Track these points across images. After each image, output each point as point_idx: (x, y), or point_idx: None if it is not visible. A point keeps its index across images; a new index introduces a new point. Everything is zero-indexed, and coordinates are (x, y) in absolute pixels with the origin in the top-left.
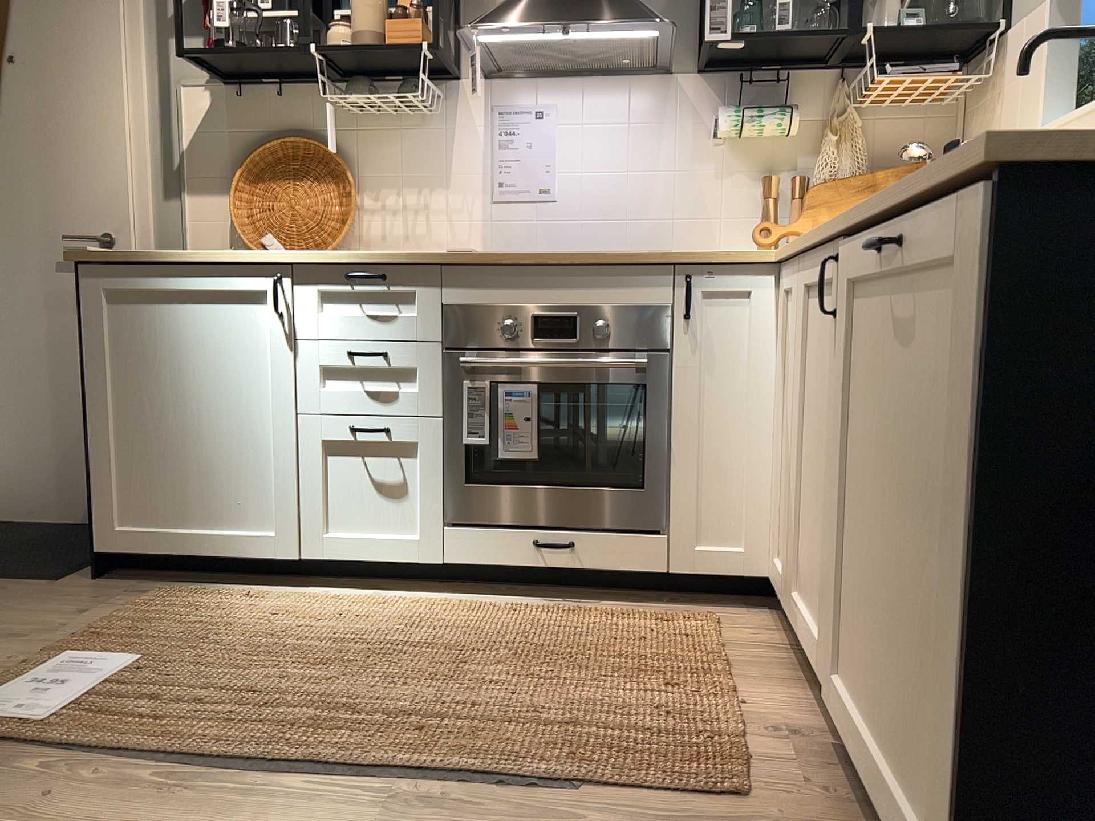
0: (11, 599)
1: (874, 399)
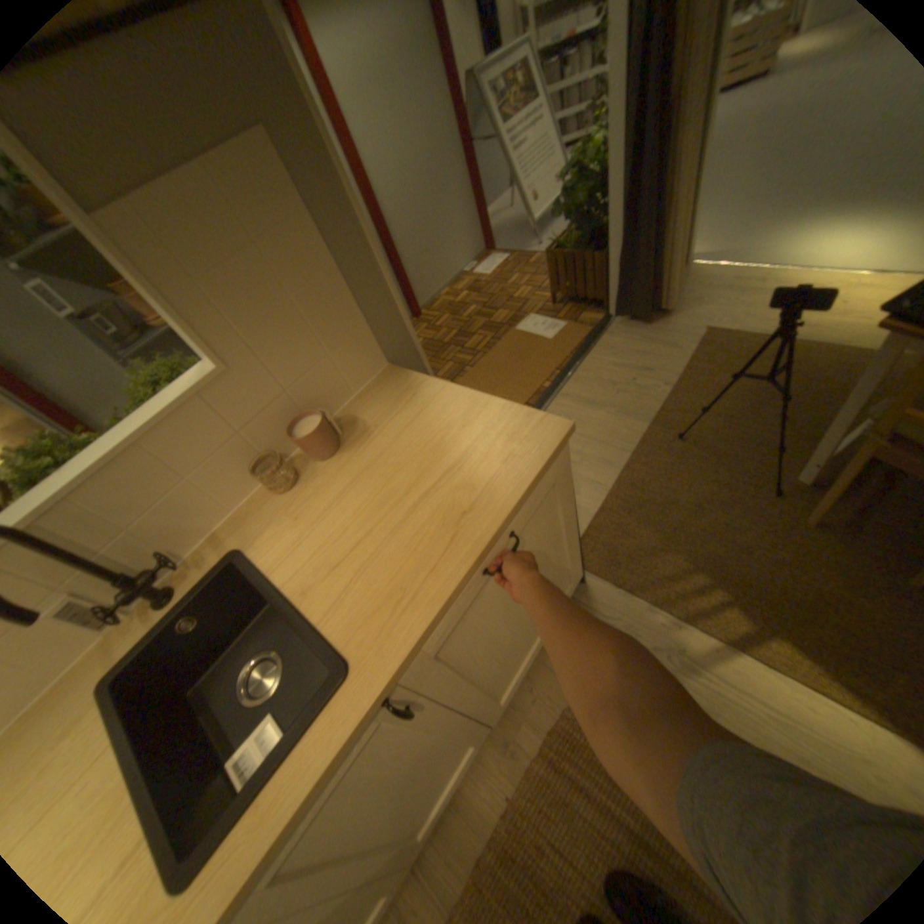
0: None
1: (475, 641)
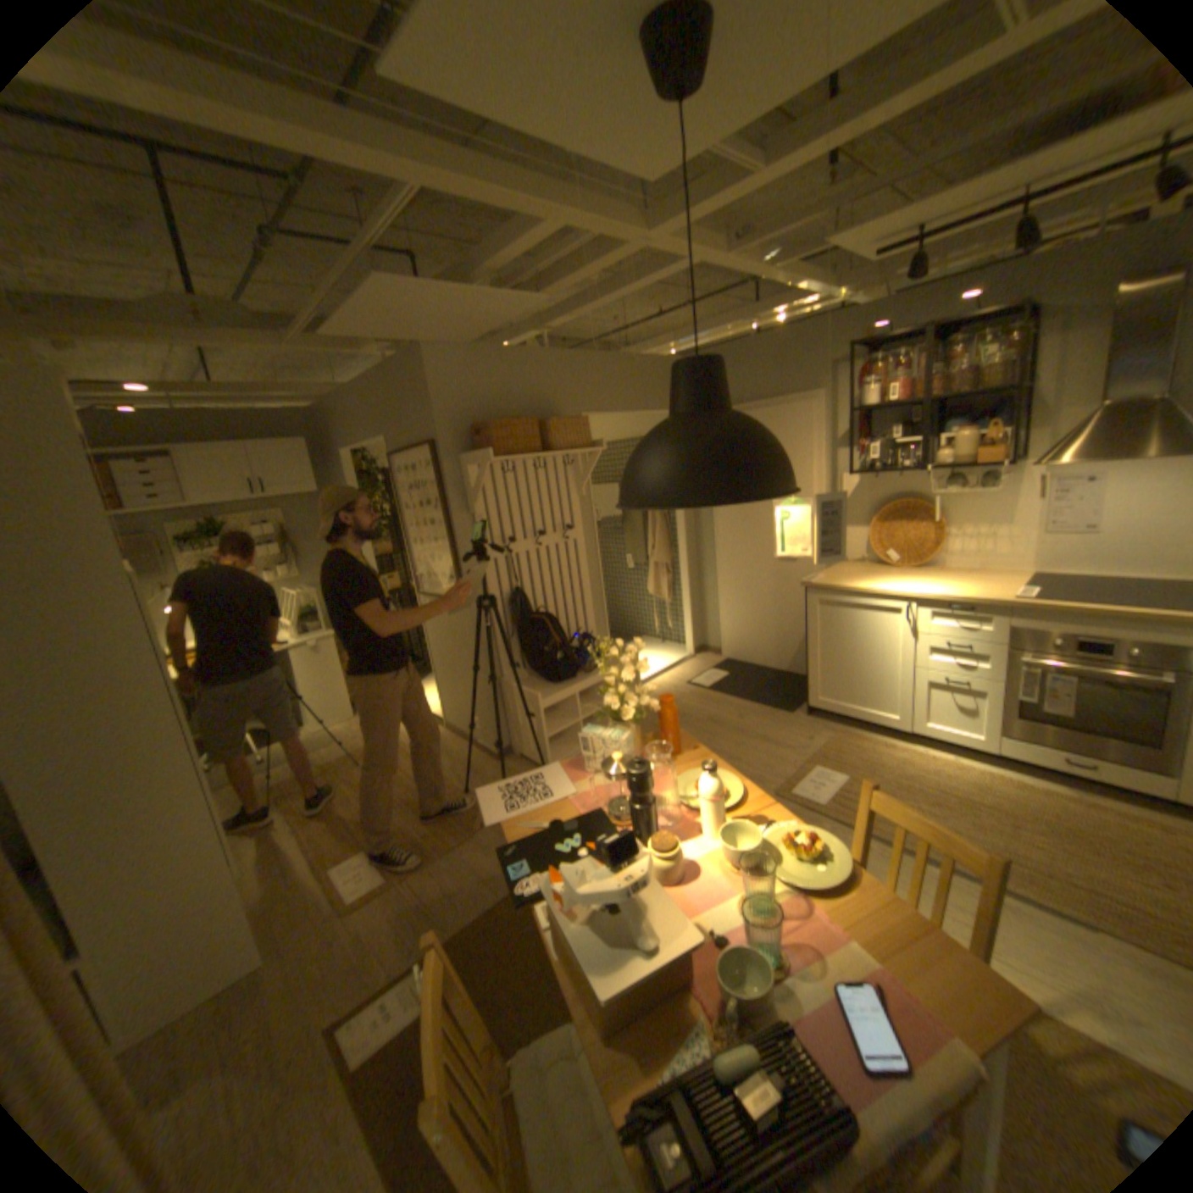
0: (778, 721)
1: None
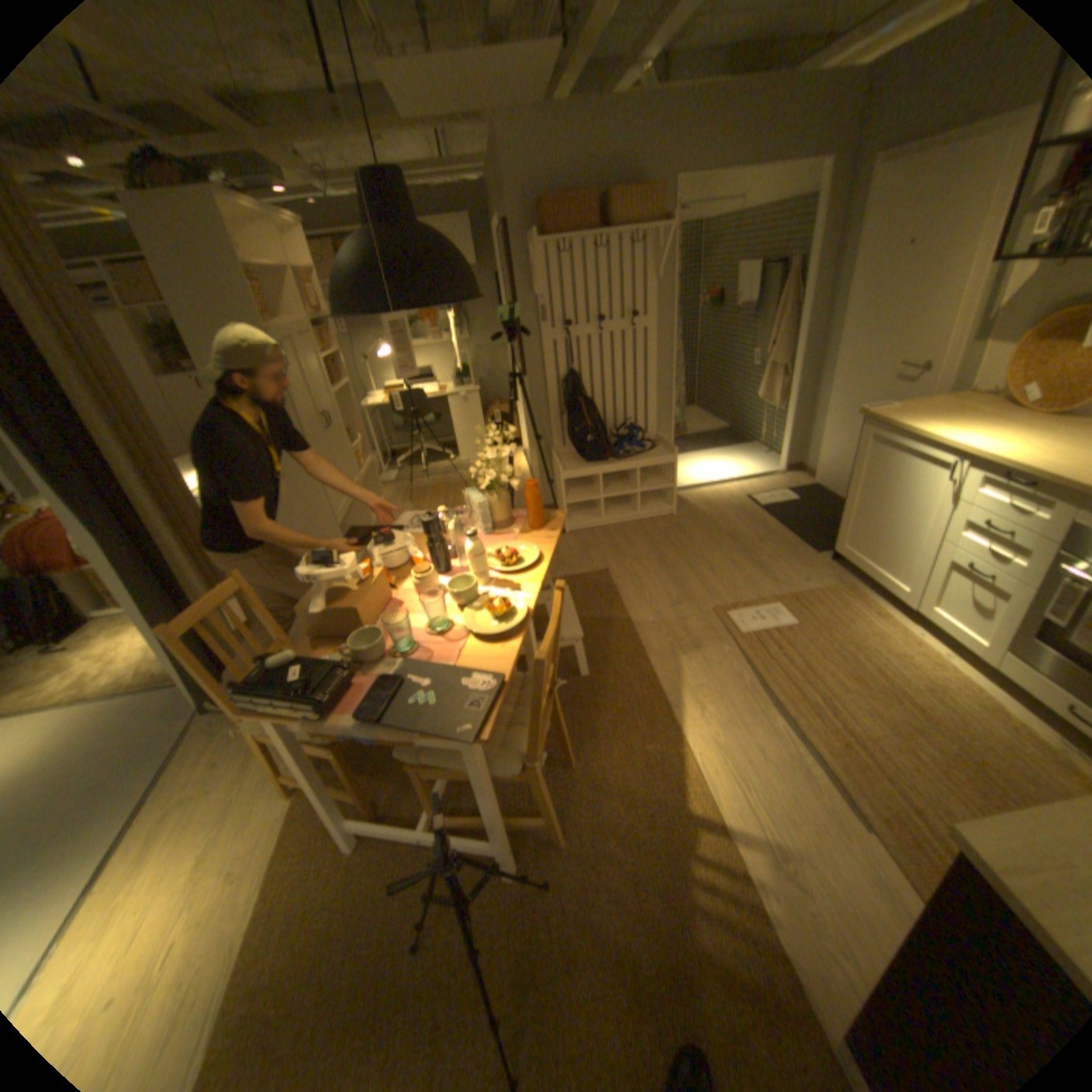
0: (794, 555)
1: None
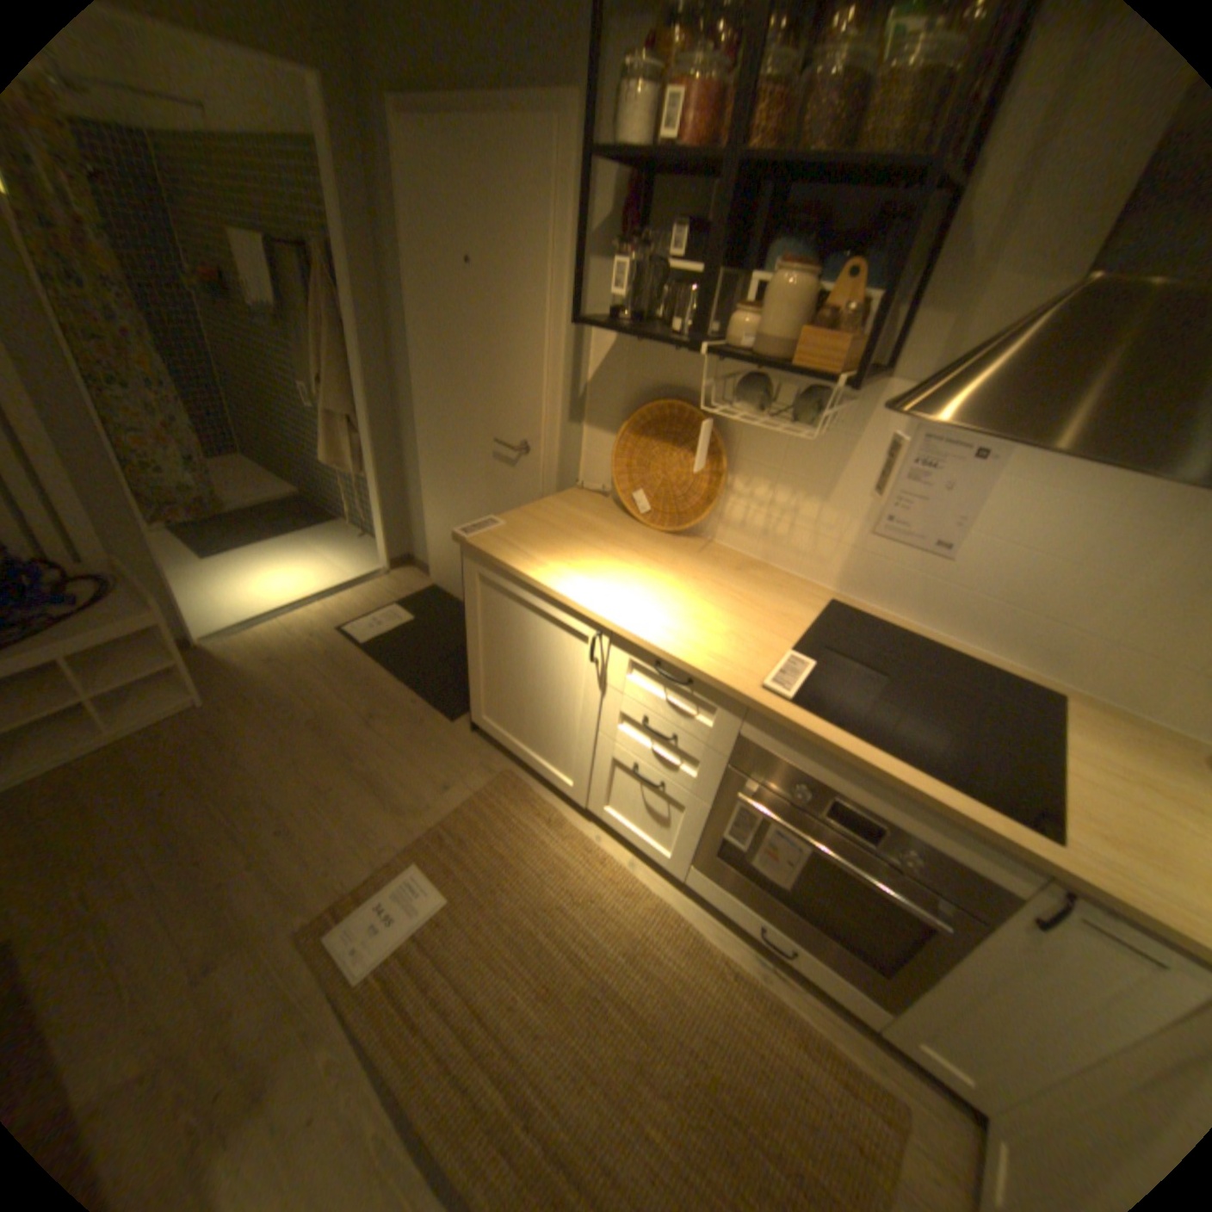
0: (421, 739)
1: None
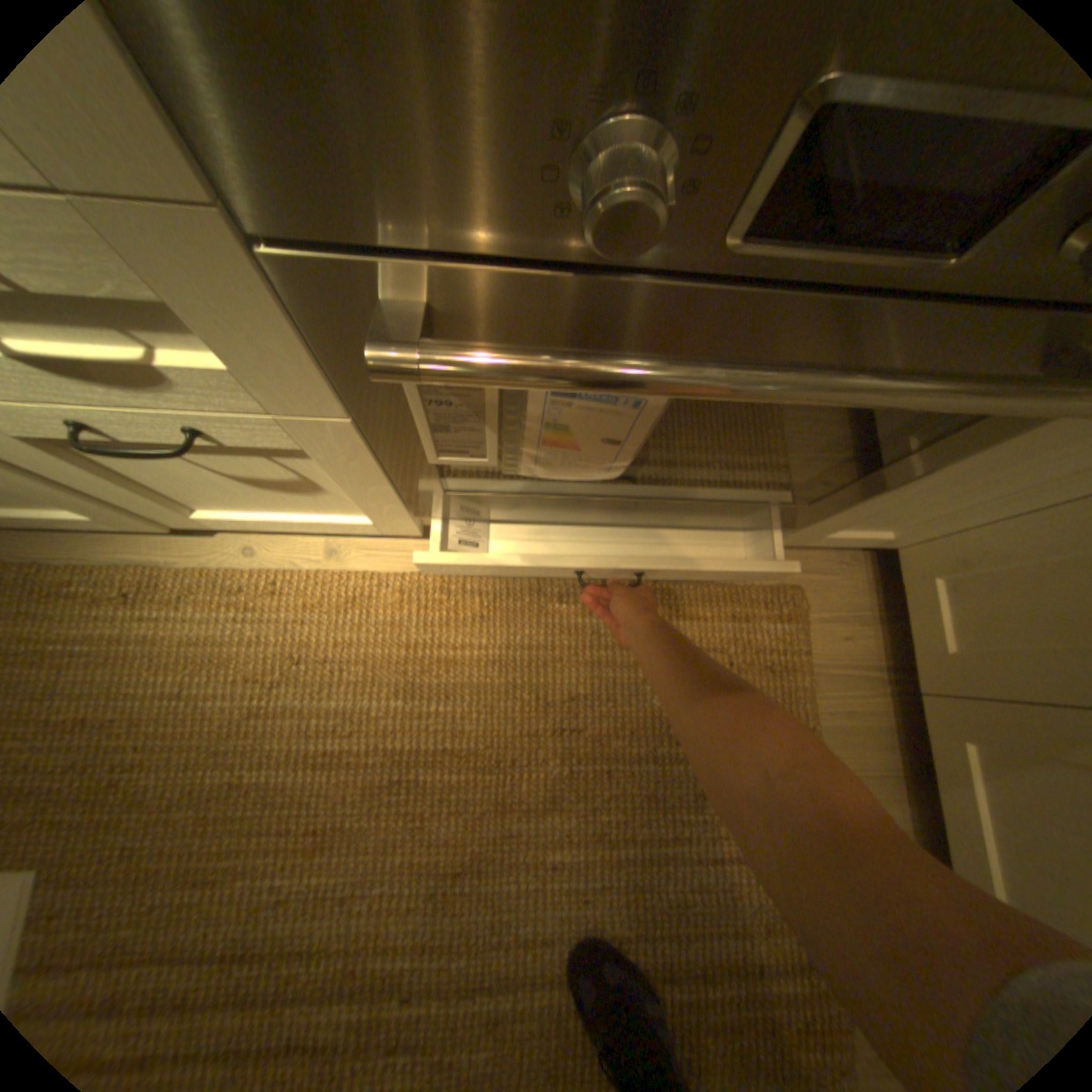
0: None
1: None
